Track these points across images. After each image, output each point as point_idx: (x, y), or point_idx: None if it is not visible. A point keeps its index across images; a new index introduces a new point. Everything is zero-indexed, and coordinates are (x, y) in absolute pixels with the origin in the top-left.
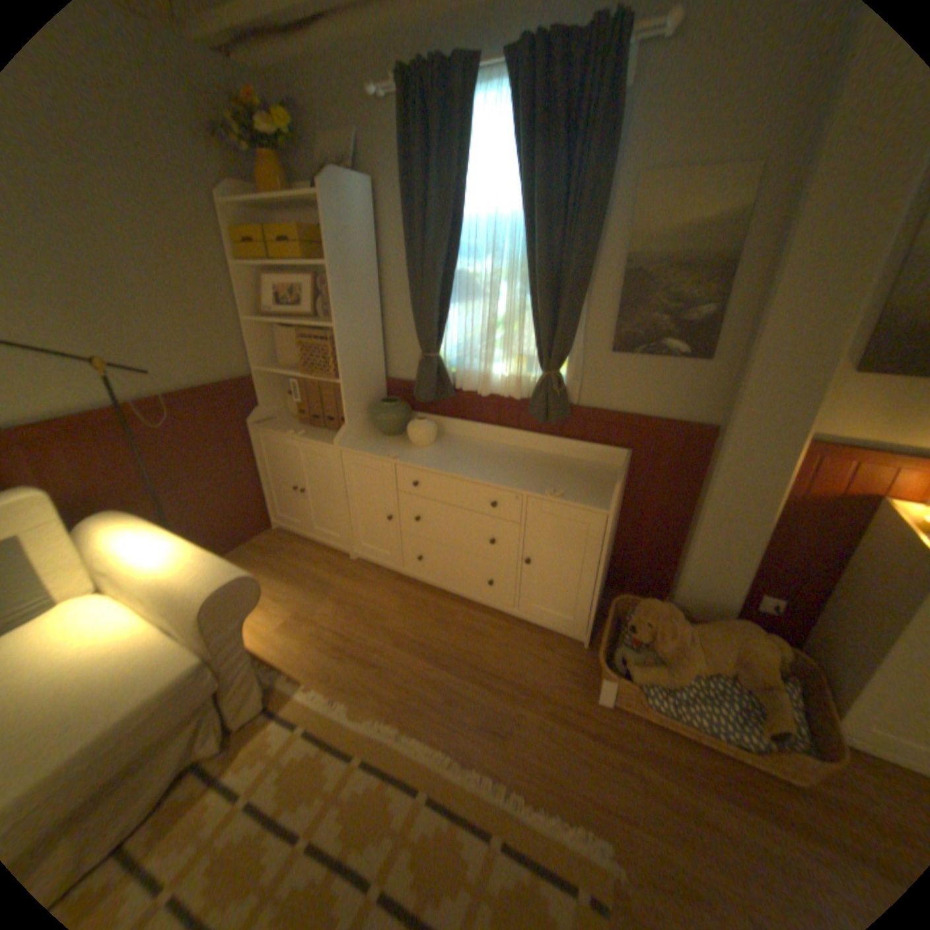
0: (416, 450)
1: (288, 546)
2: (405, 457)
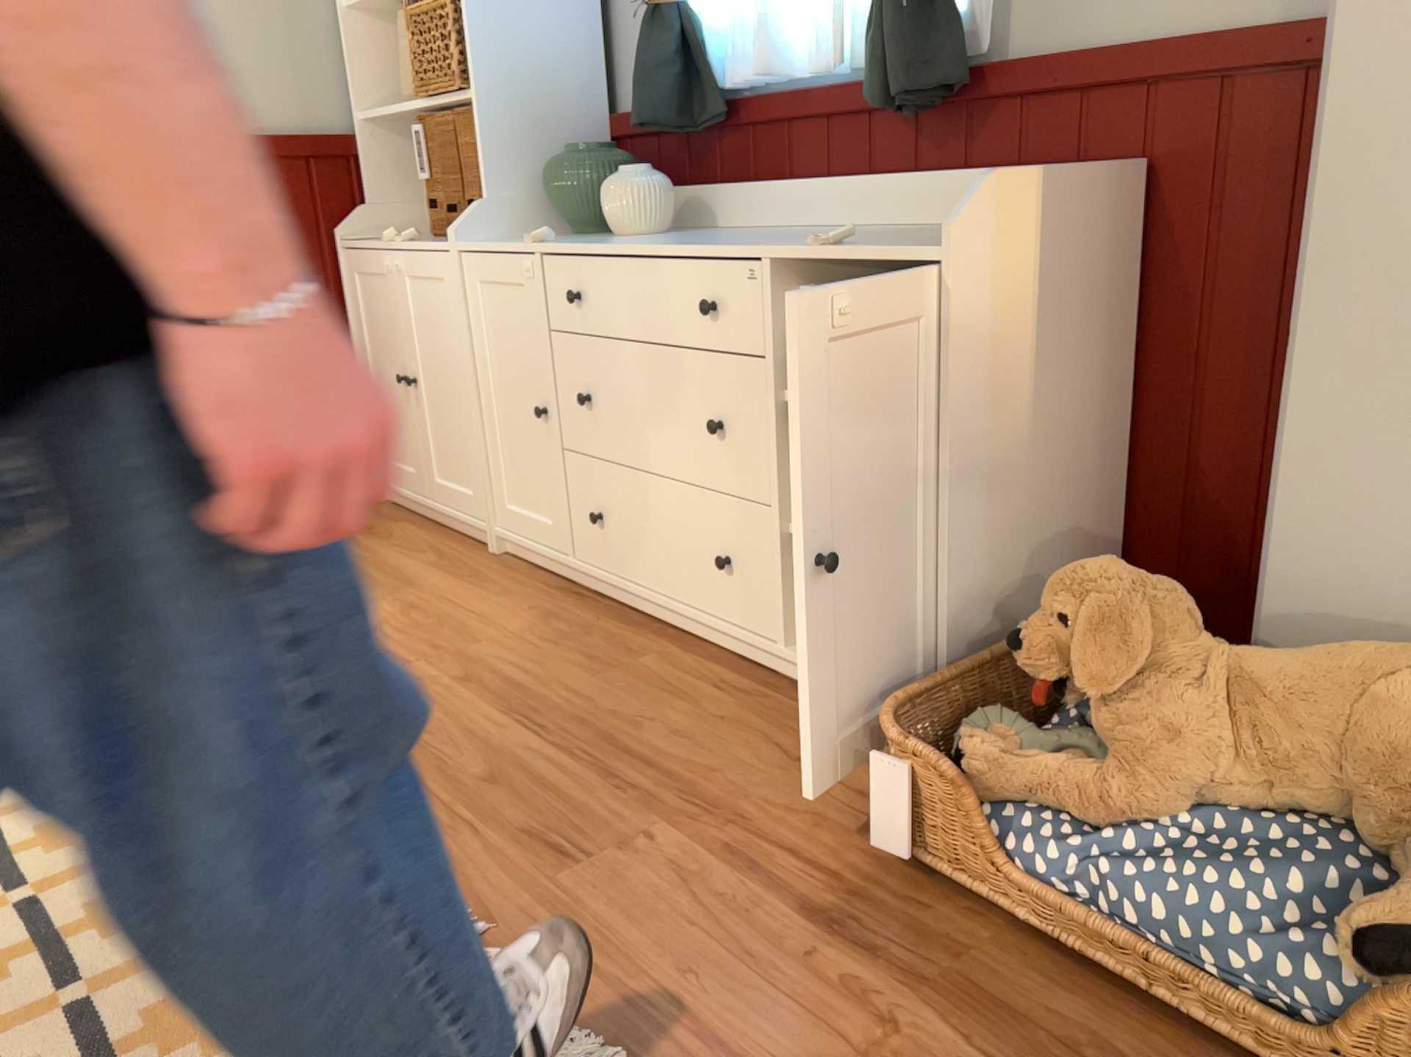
0: (607, 239)
1: (383, 526)
2: (567, 243)
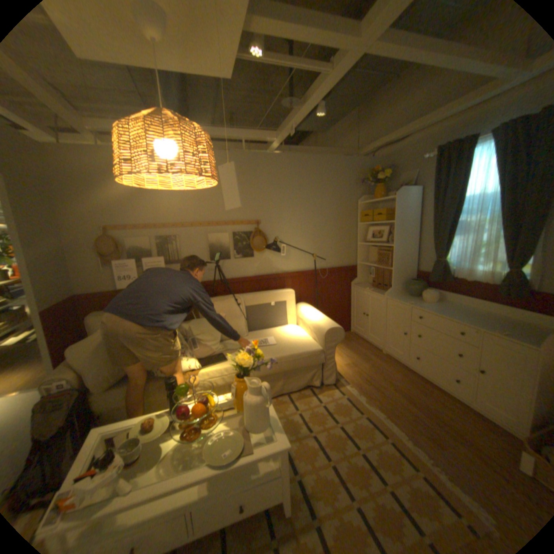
0: (424, 303)
1: (355, 340)
2: (417, 305)
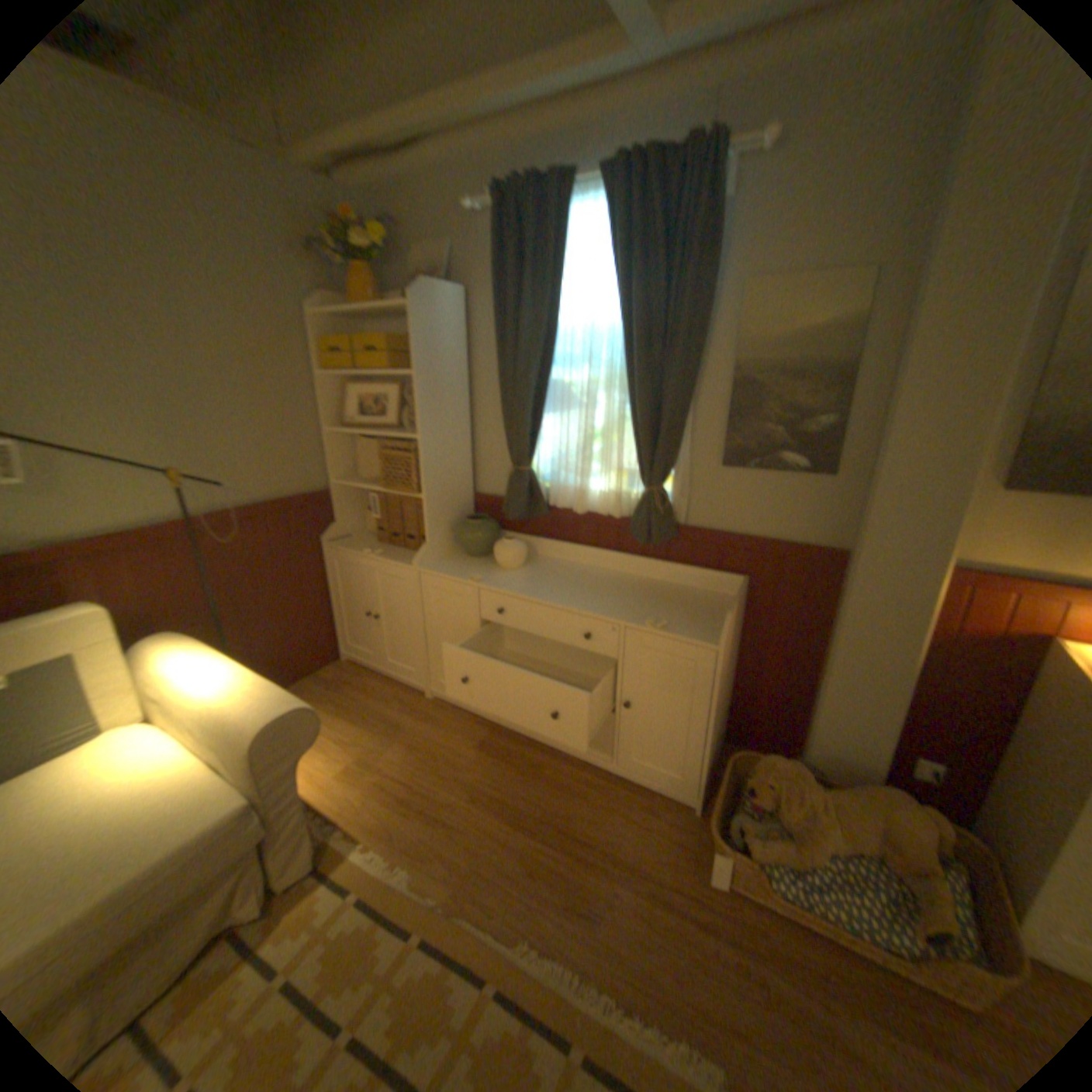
0: (502, 573)
1: (355, 681)
2: (490, 580)
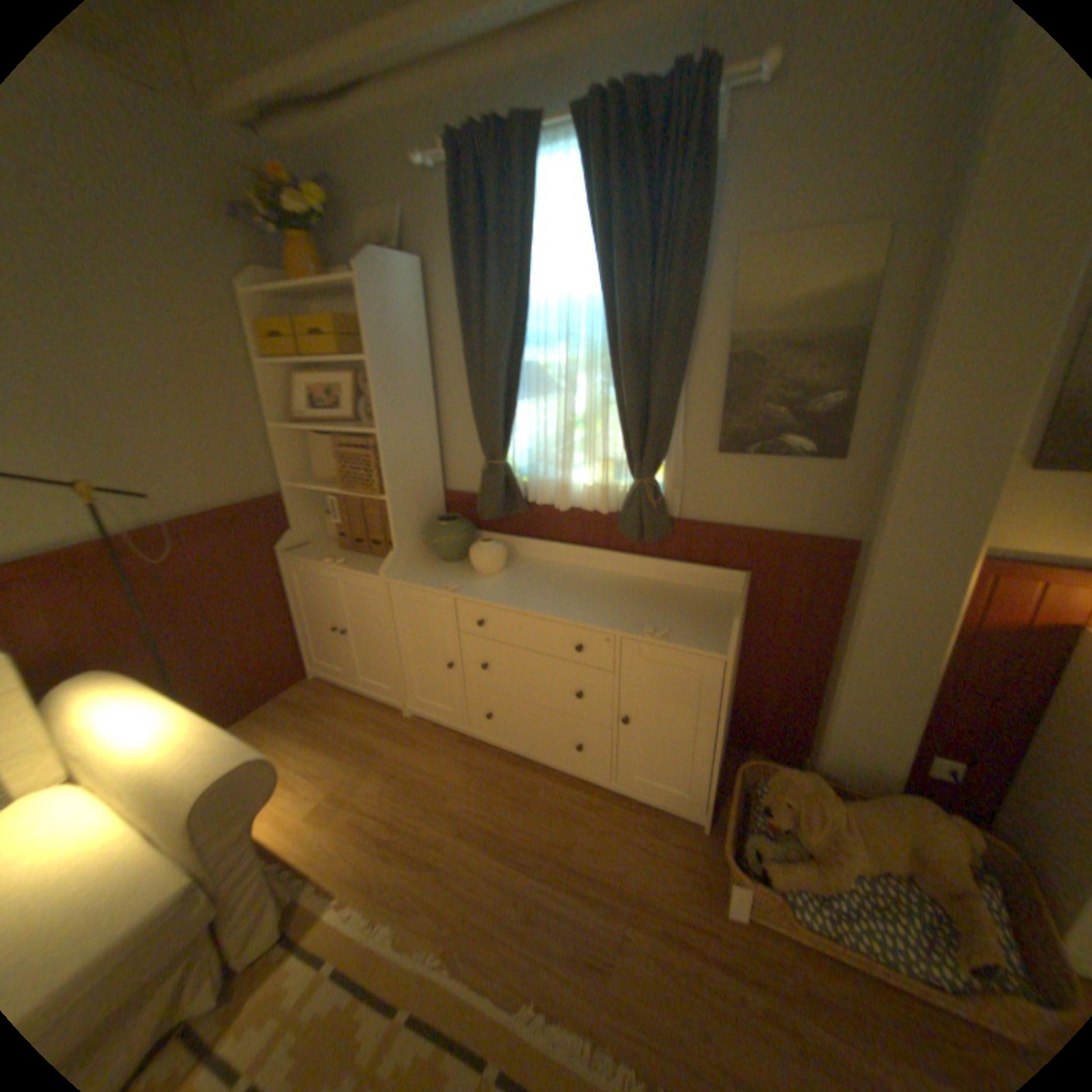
0: (480, 579)
1: (325, 702)
2: (467, 589)
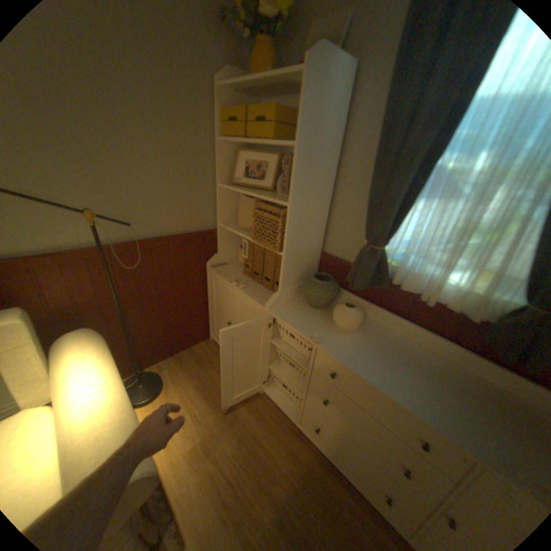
0: (339, 334)
1: (216, 362)
2: (329, 343)
